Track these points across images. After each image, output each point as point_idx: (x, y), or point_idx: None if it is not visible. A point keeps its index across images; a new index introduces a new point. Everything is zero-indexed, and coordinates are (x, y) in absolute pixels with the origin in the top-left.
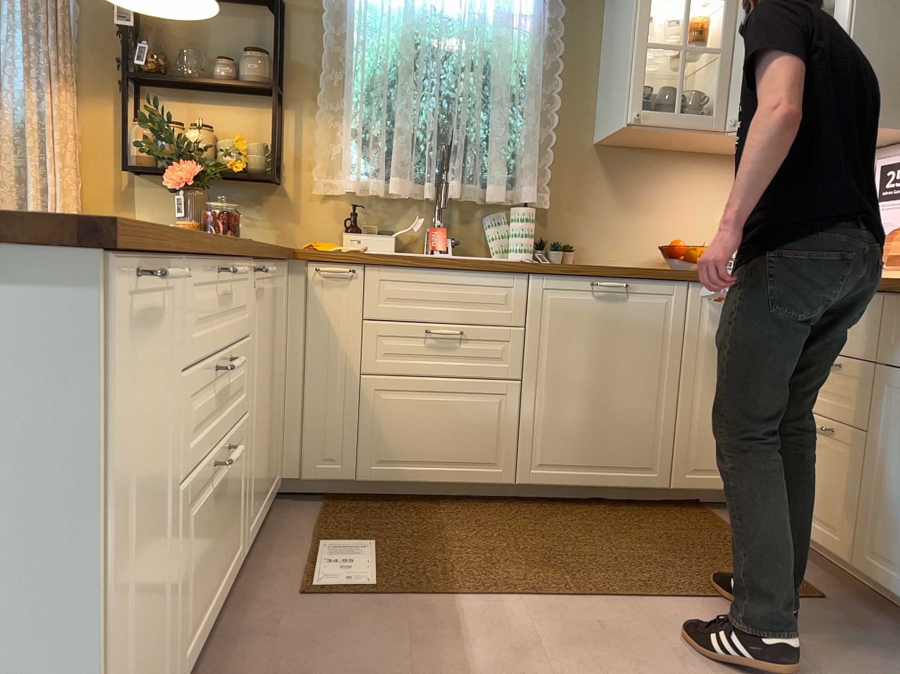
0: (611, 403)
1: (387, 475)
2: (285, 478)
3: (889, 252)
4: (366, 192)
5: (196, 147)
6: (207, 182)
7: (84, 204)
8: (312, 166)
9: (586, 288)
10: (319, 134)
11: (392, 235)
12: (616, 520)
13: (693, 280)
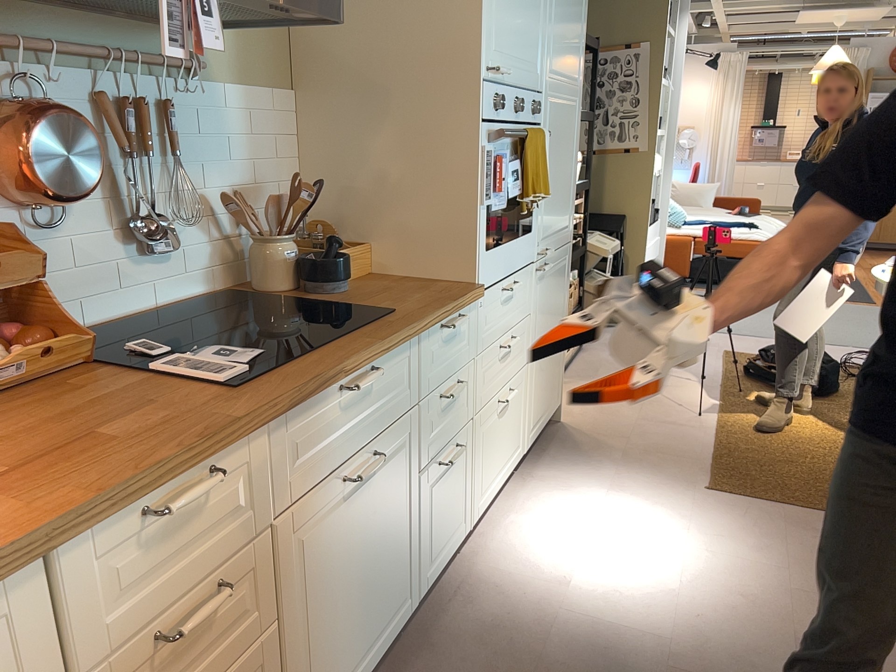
0: None
1: None
2: None
3: None
4: None
5: None
6: None
7: None
8: None
9: None
10: None
11: None
12: None
13: None
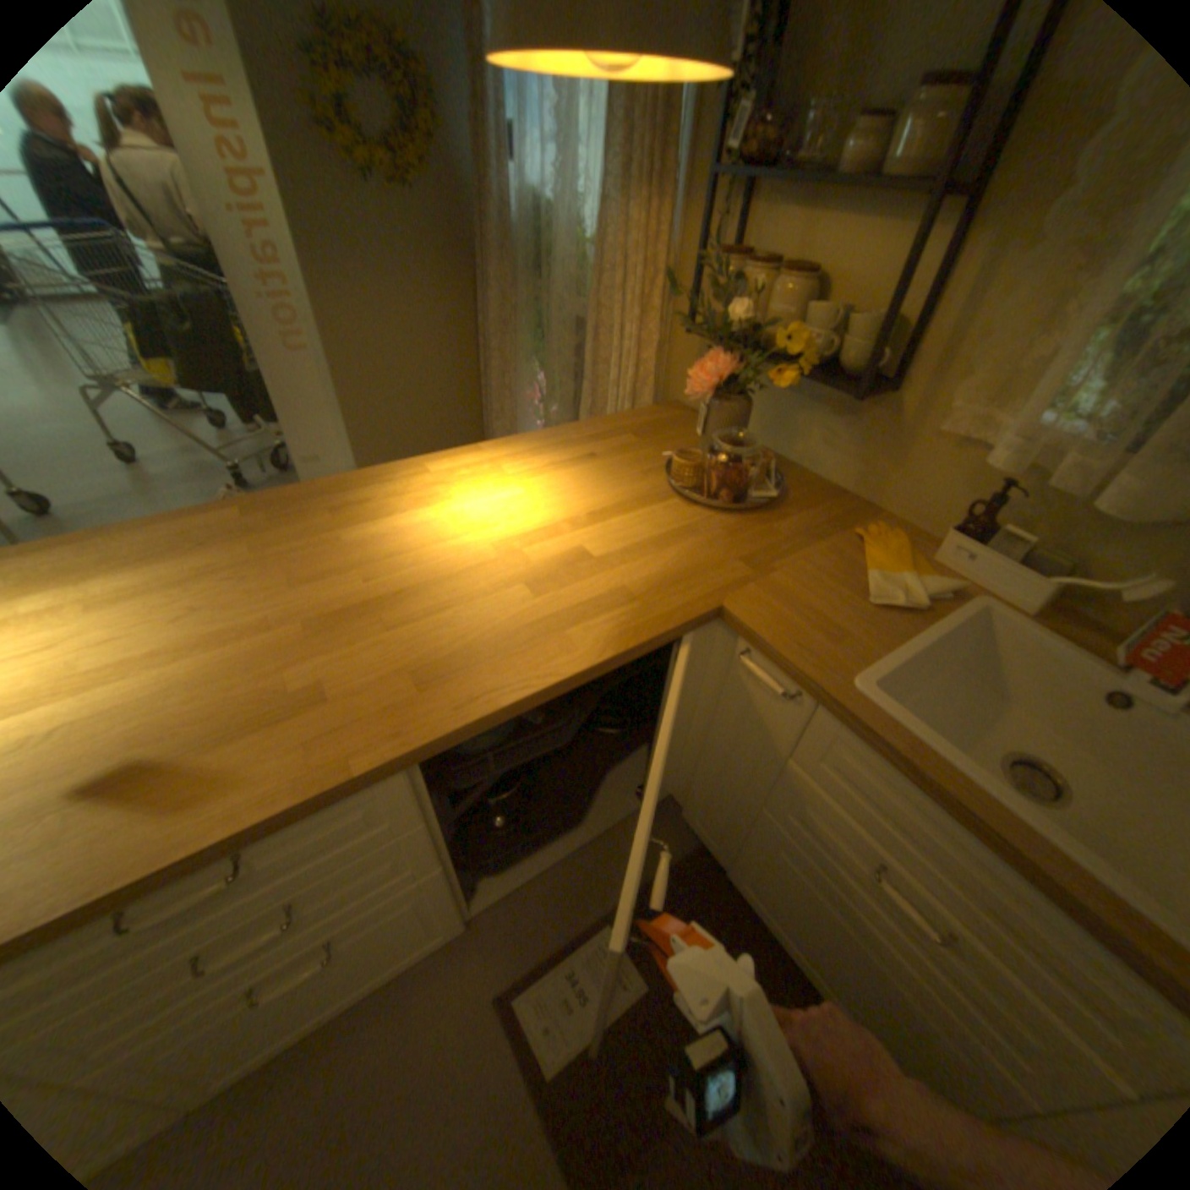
0: None
1: (760, 911)
2: (674, 798)
3: None
4: (1056, 466)
5: (748, 323)
6: (756, 380)
7: (669, 353)
8: (973, 367)
9: None
10: (1011, 305)
11: (1057, 578)
12: None
13: None
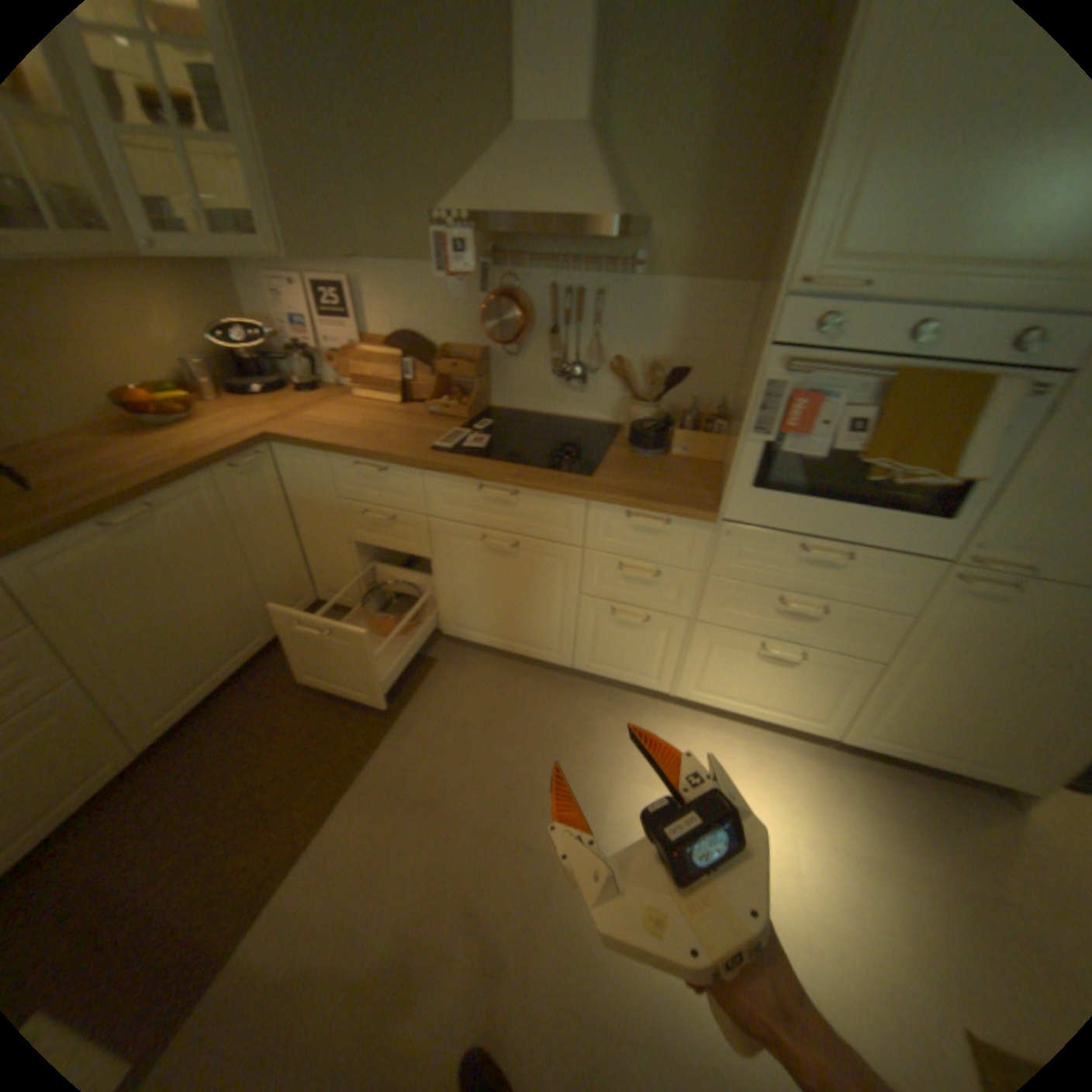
0: (189, 619)
1: None
2: None
3: (344, 369)
4: None
5: None
6: None
7: None
8: None
9: (89, 536)
10: None
11: None
12: (253, 699)
13: (210, 465)
